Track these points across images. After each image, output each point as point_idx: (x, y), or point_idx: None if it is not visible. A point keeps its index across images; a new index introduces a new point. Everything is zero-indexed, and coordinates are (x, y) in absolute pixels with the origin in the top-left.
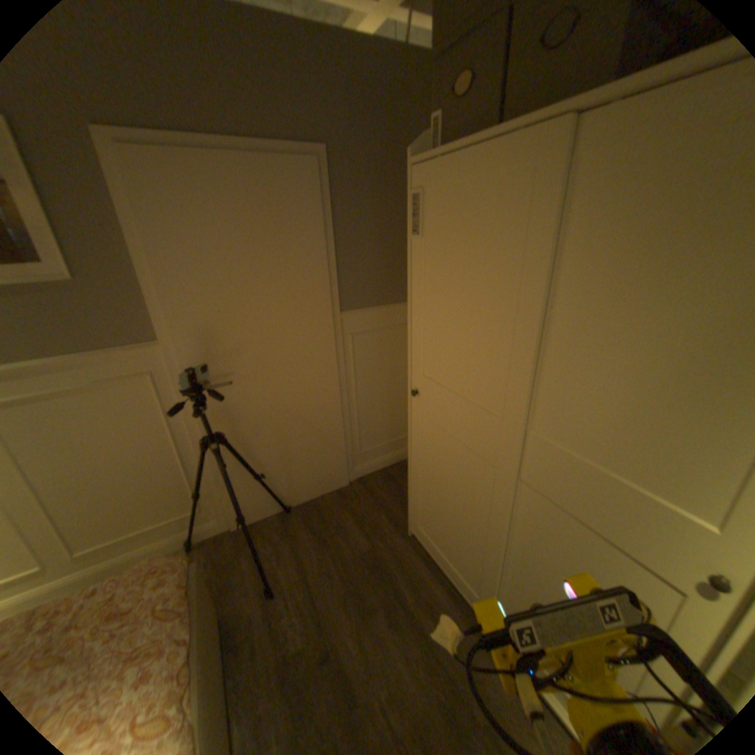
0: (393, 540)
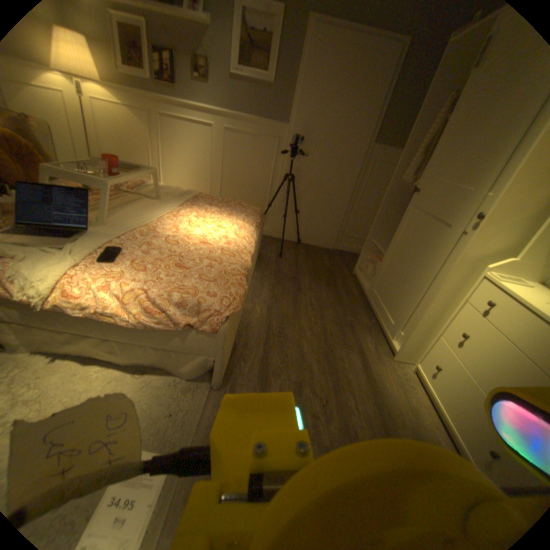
0: (343, 271)
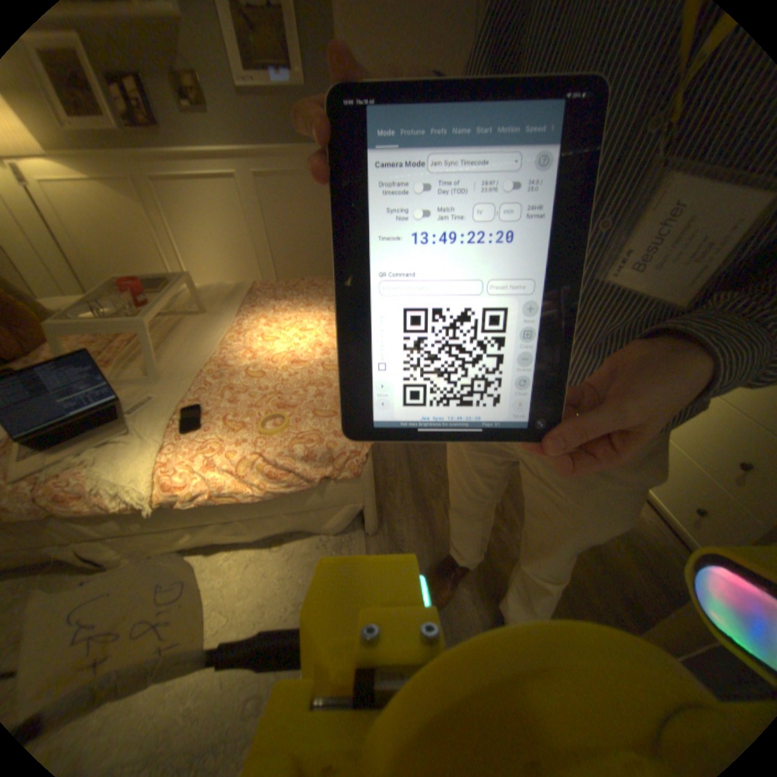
0: None
